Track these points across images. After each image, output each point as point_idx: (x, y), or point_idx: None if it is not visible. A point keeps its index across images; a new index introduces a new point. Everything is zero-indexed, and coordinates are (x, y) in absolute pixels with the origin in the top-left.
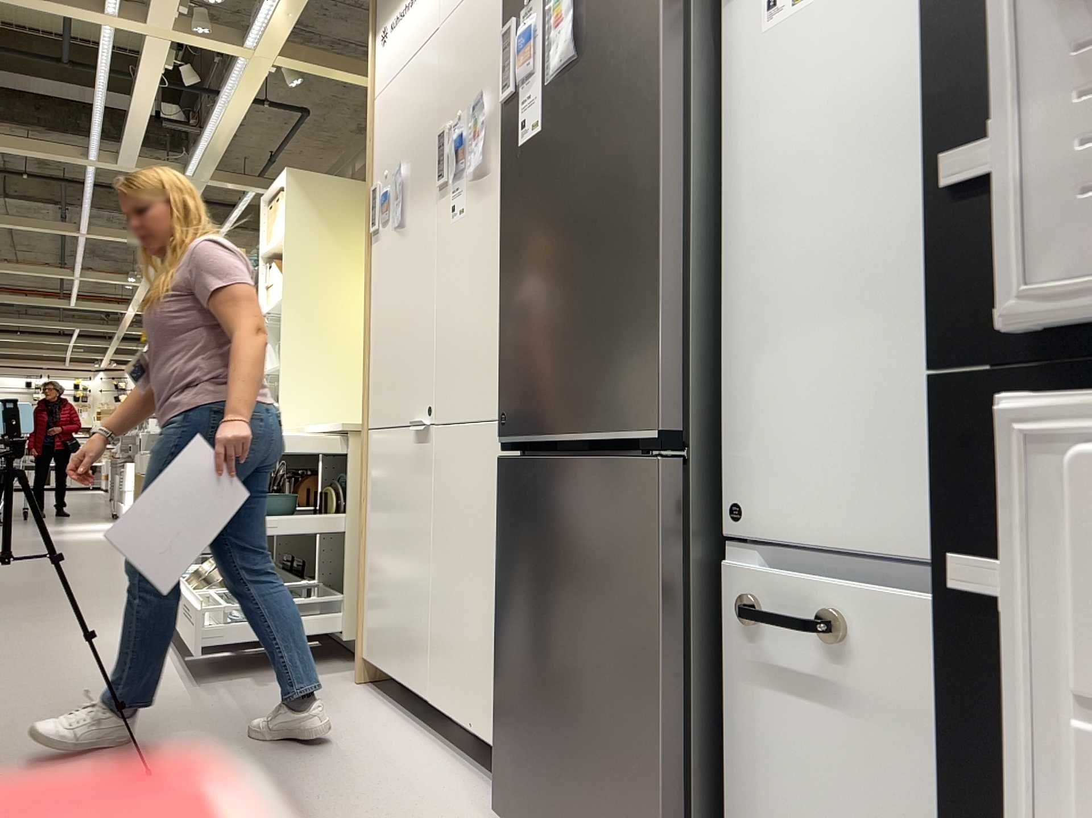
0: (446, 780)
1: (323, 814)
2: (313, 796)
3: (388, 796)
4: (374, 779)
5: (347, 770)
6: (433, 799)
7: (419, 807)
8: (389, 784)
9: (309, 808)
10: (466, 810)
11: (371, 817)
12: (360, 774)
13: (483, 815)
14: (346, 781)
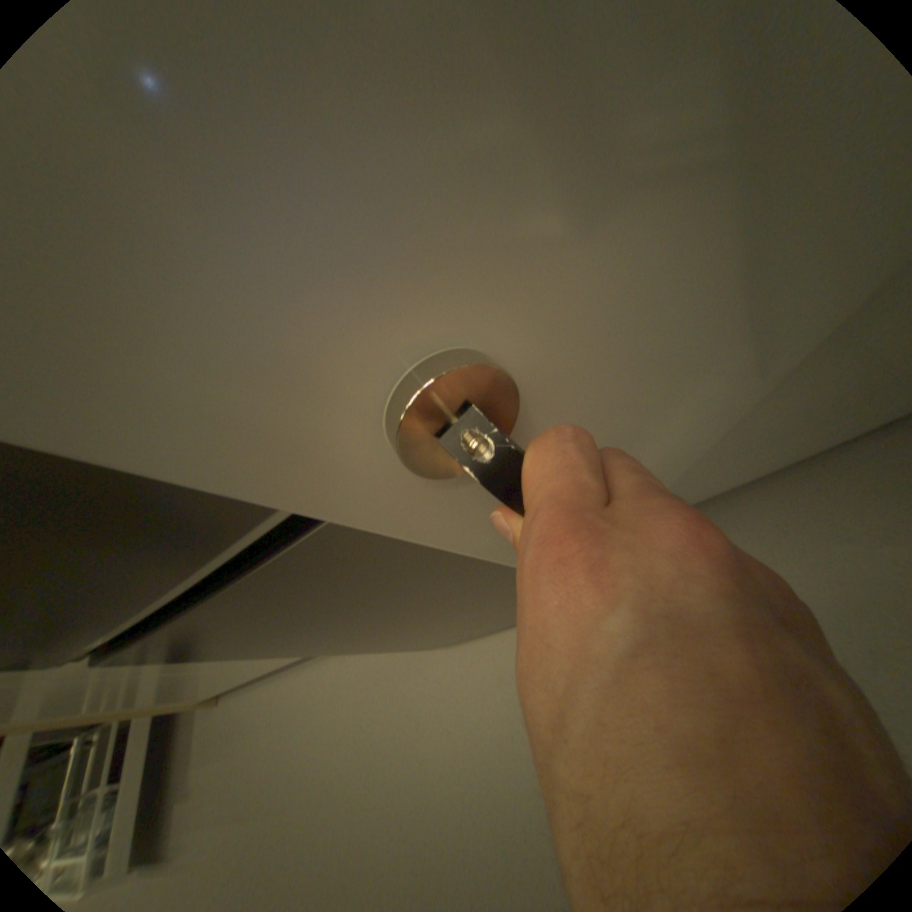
0: (366, 664)
1: (384, 783)
2: (358, 786)
3: (374, 719)
4: (350, 724)
5: (332, 745)
6: (387, 682)
7: (394, 697)
8: (359, 714)
9: (374, 794)
10: (406, 660)
11: (398, 742)
12: (341, 735)
13: (416, 648)
14: (346, 751)
